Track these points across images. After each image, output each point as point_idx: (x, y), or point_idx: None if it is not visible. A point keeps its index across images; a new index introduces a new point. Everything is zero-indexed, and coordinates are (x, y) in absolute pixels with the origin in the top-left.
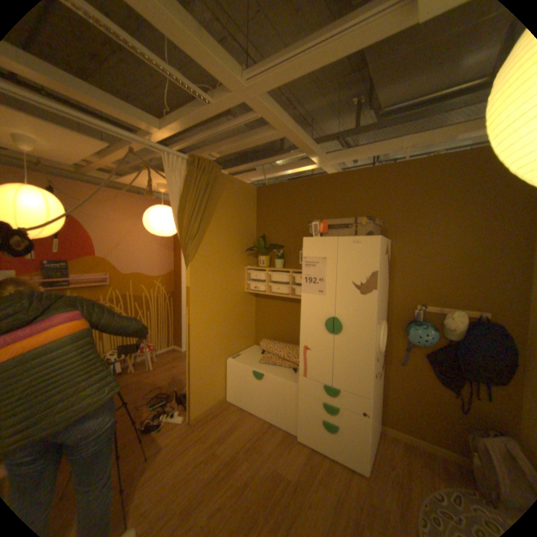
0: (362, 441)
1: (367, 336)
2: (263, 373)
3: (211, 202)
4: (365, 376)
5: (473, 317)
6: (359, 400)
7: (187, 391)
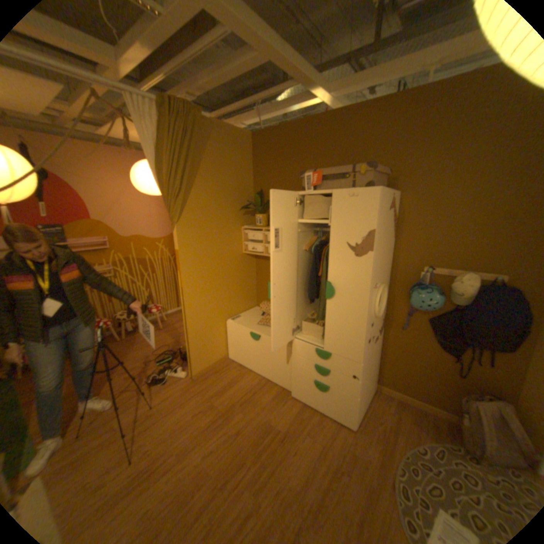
0: (351, 400)
1: (360, 301)
2: (260, 334)
3: (196, 154)
4: (356, 341)
5: (486, 280)
6: (349, 363)
7: (187, 350)
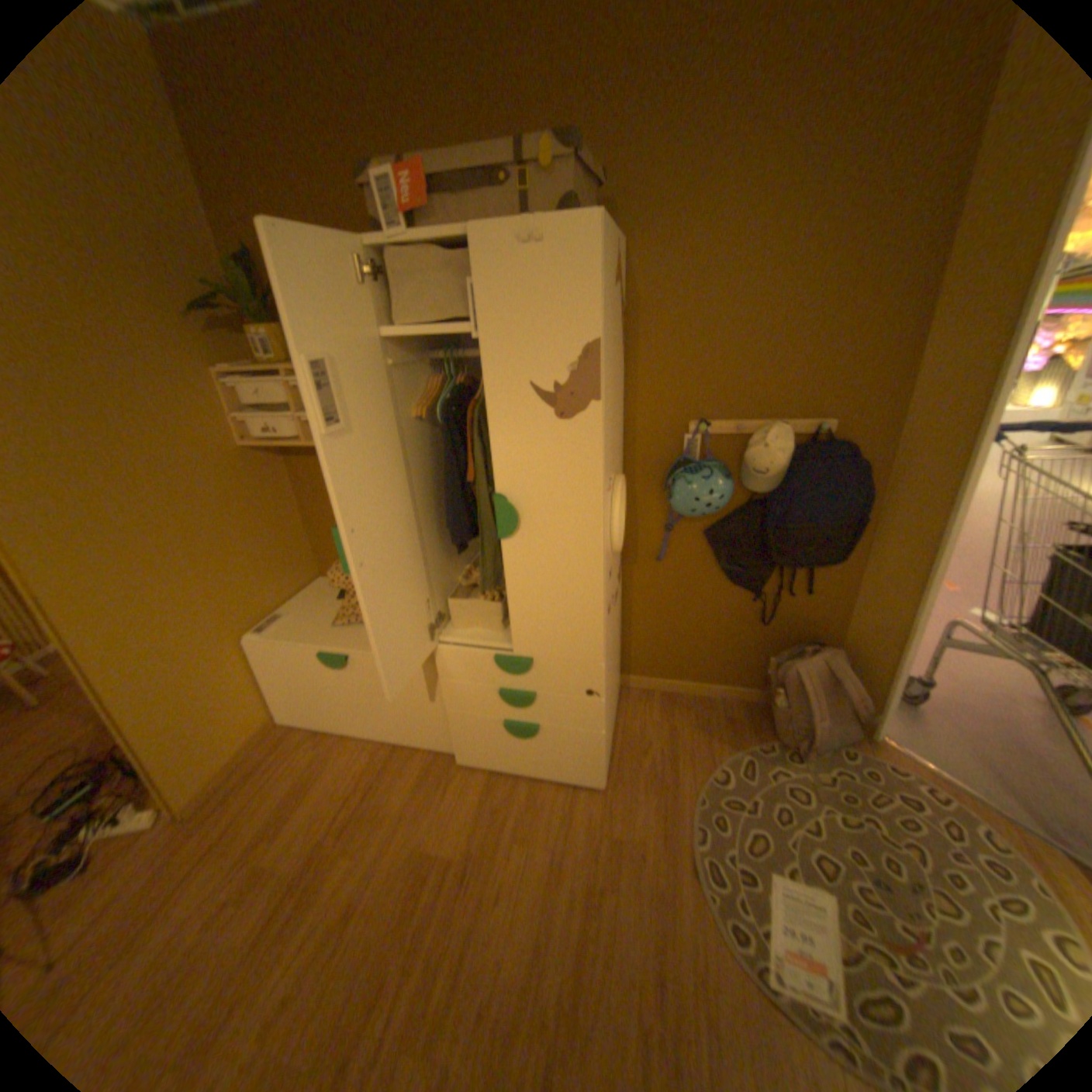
0: (589, 737)
1: (582, 530)
2: (346, 652)
3: None
4: (585, 620)
5: (801, 434)
6: (575, 669)
7: (131, 761)
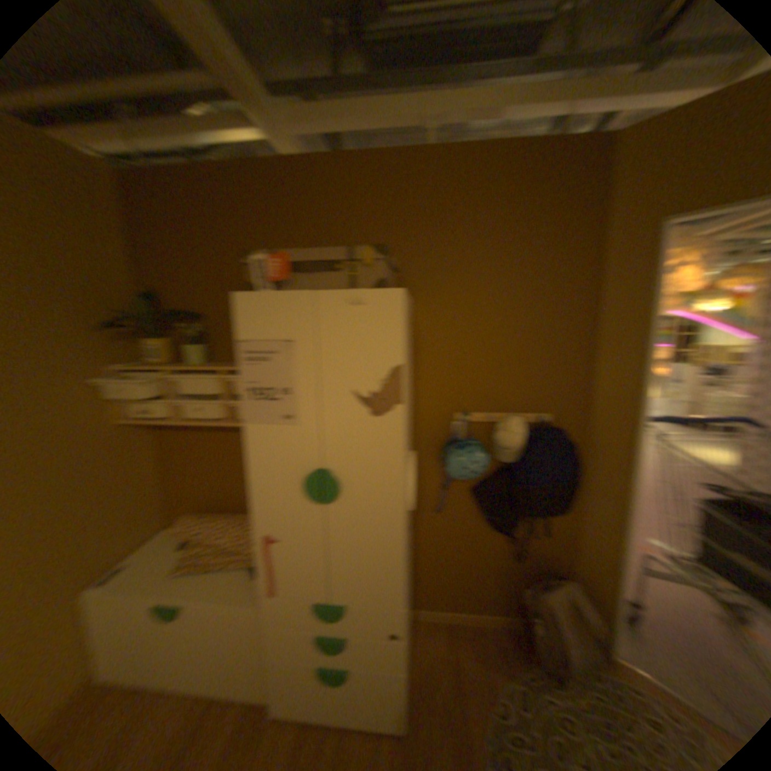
0: (389, 681)
1: (386, 497)
2: (174, 605)
3: None
4: (388, 571)
5: (528, 422)
6: (378, 615)
7: None
